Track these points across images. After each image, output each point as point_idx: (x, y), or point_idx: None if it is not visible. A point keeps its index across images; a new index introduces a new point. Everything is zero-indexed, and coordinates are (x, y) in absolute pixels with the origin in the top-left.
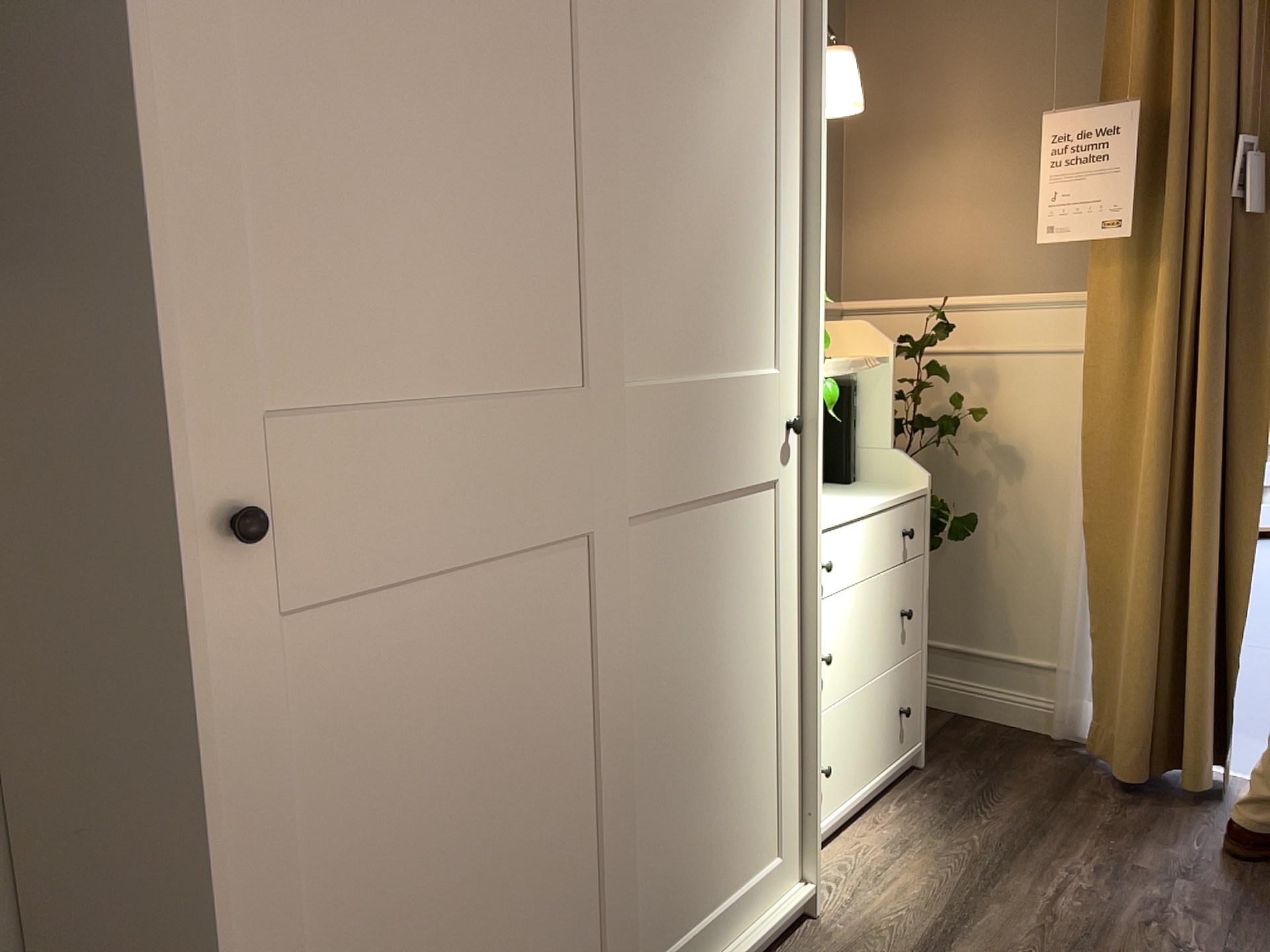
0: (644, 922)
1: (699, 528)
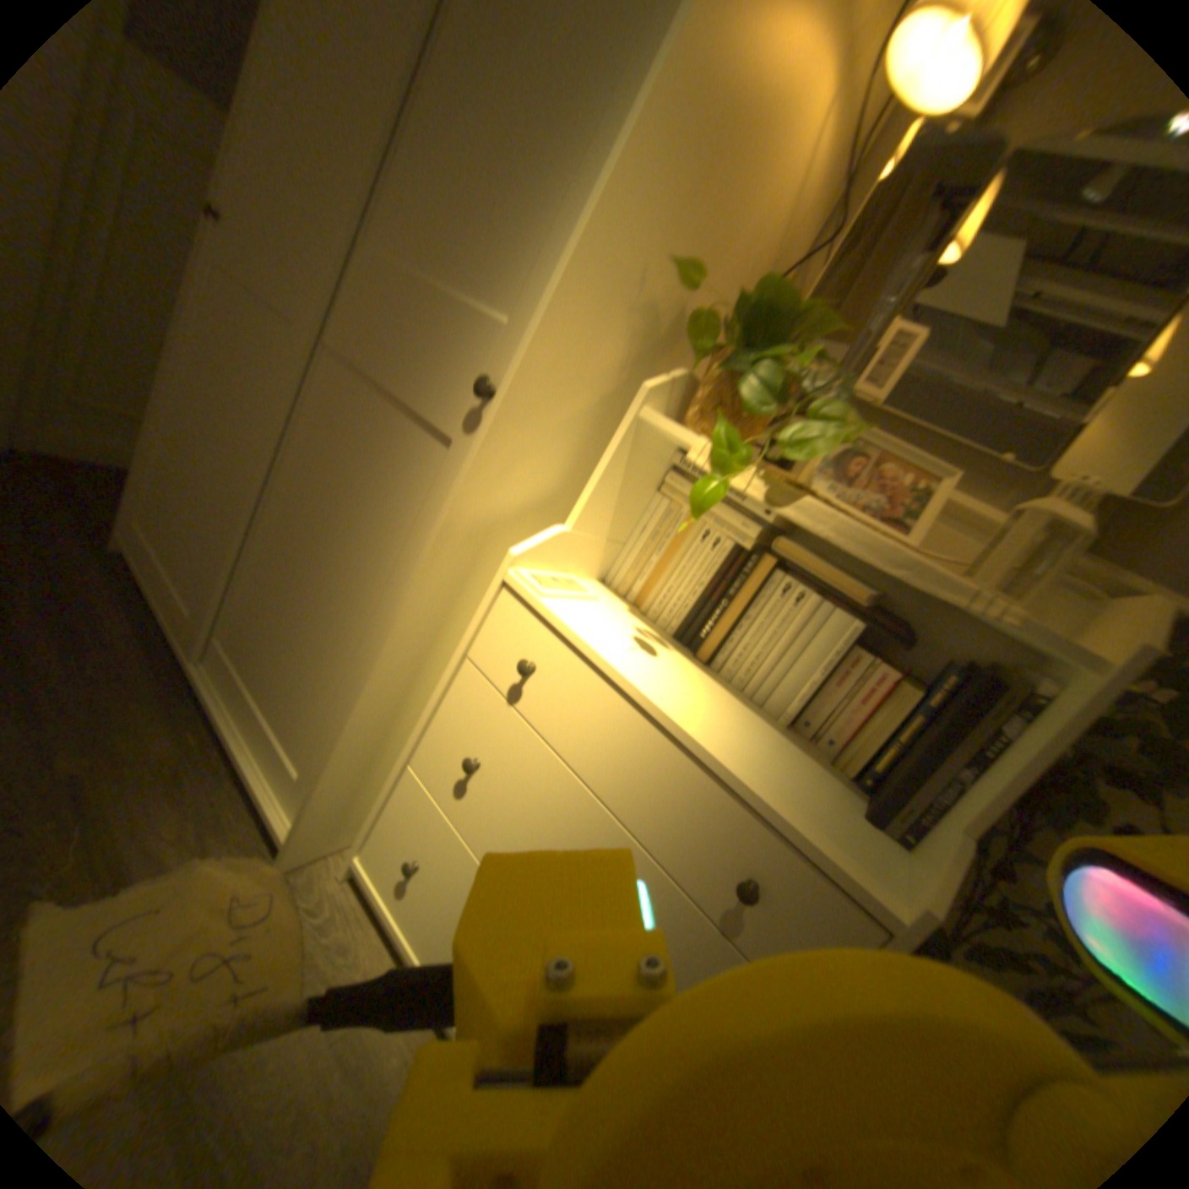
0: (235, 626)
1: (366, 411)
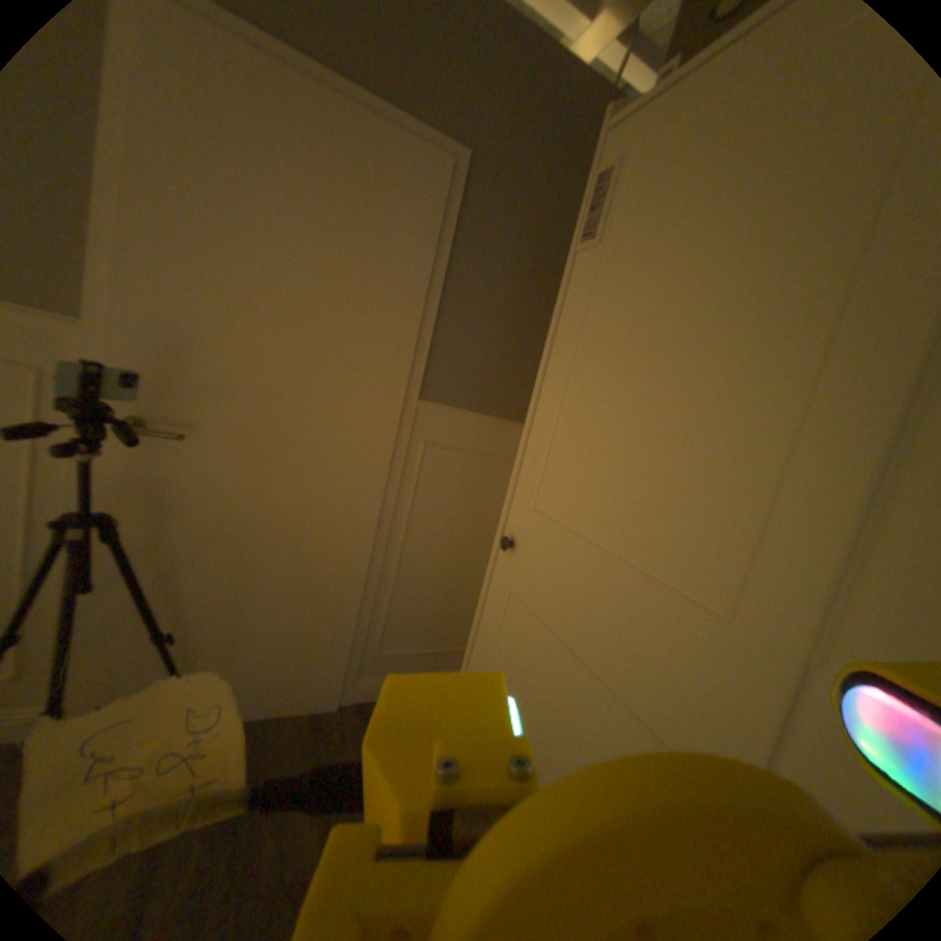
0: None
1: None
